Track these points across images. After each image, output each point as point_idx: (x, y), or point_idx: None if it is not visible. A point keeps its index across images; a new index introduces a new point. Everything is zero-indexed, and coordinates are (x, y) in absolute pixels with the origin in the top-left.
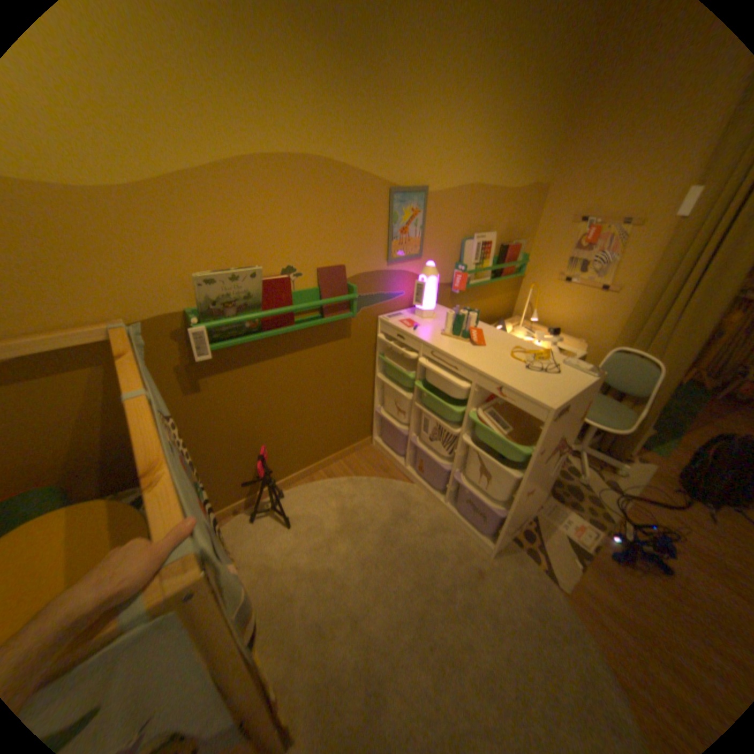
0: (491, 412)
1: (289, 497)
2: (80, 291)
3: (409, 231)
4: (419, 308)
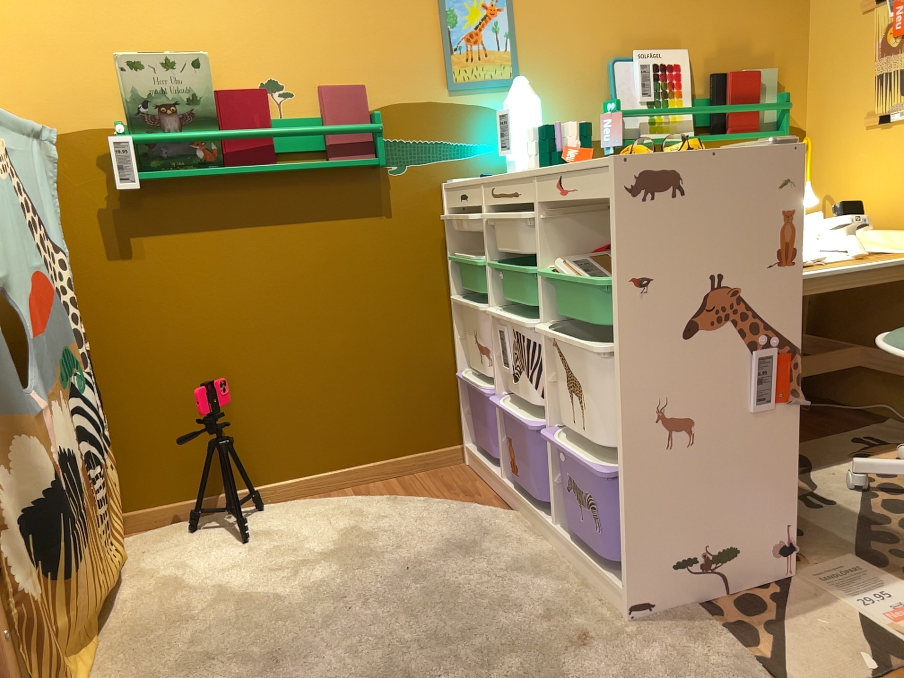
0: (579, 262)
1: (271, 509)
2: (4, 87)
3: (485, 40)
4: (511, 159)
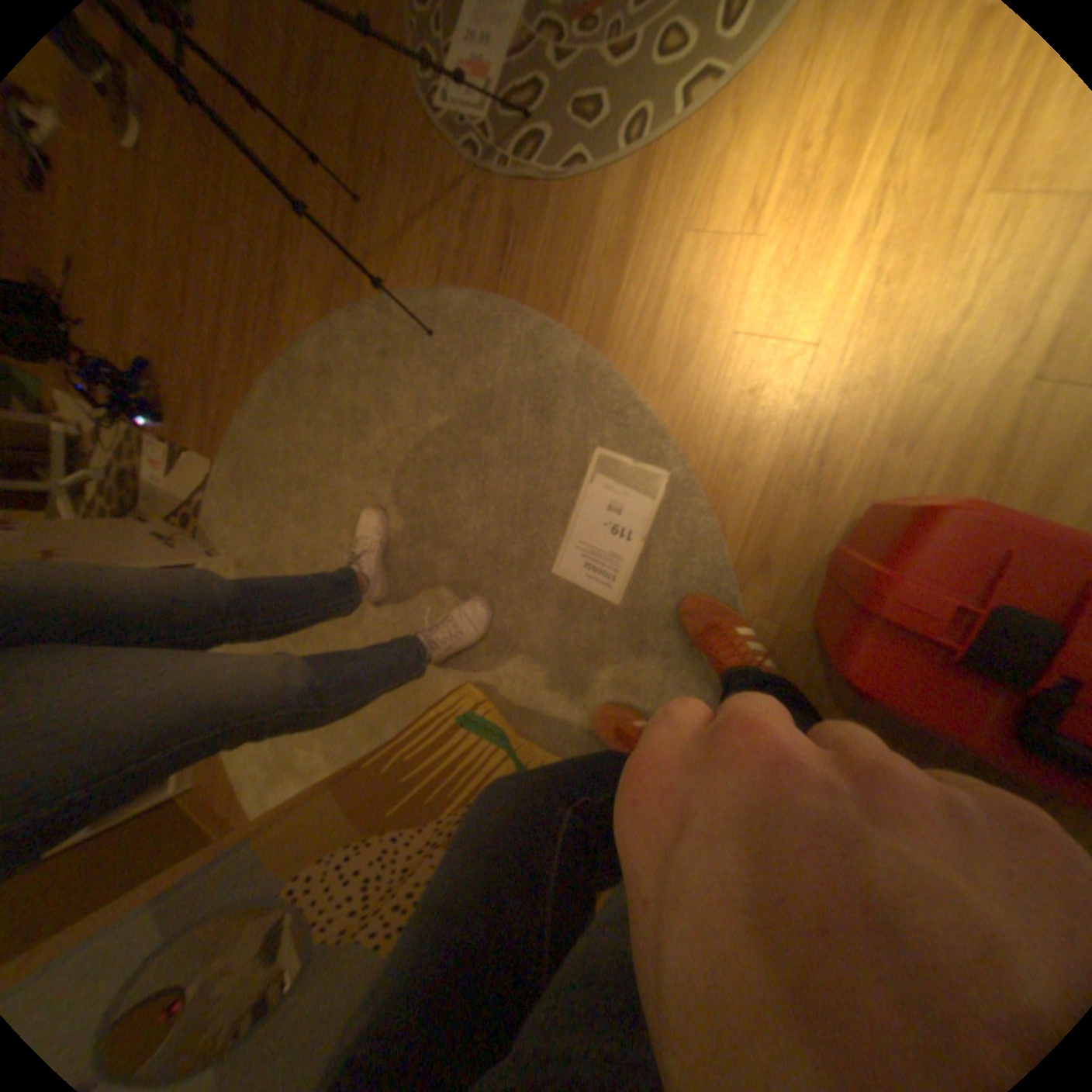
0: None
1: None
2: None
3: None
4: None
